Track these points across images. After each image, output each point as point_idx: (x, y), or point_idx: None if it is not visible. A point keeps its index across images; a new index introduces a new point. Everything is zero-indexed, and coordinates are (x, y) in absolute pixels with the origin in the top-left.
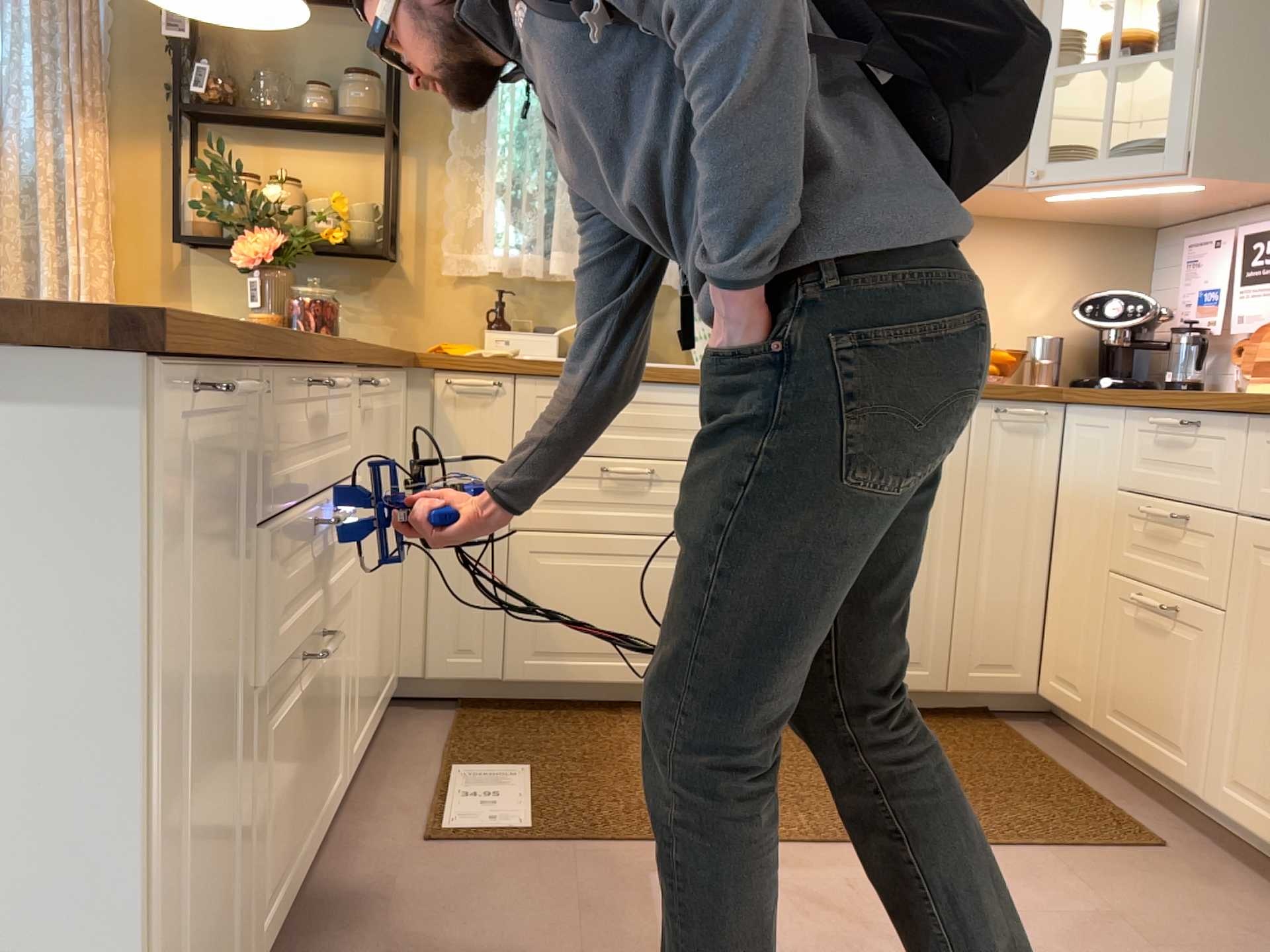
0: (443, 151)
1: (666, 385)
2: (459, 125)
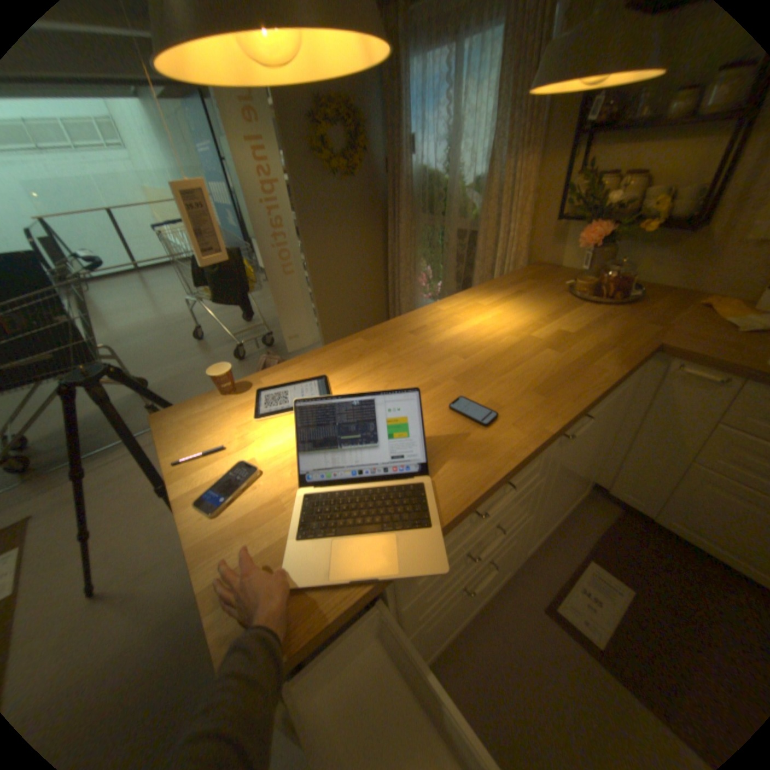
0: None
1: None
2: None
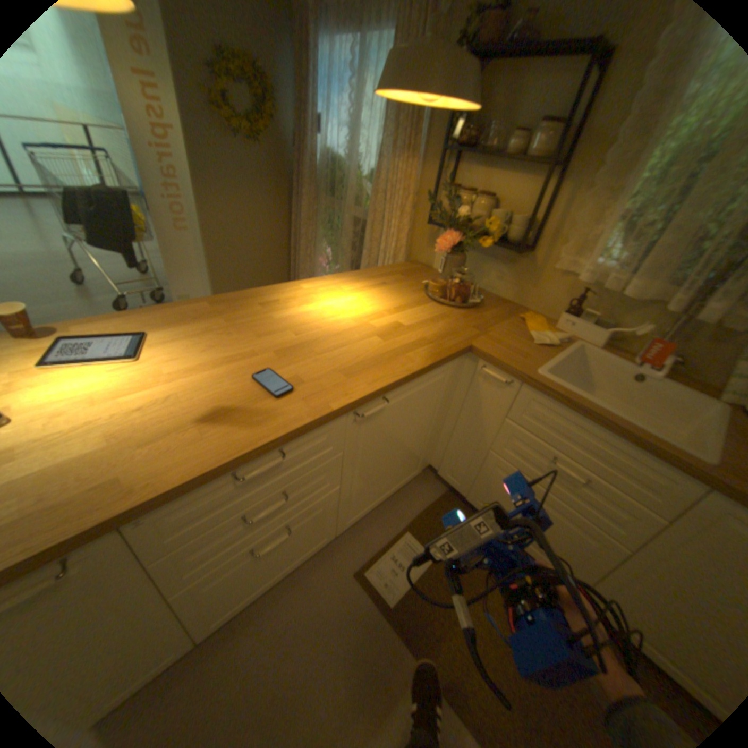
0: (594, 179)
1: (632, 446)
2: (614, 160)
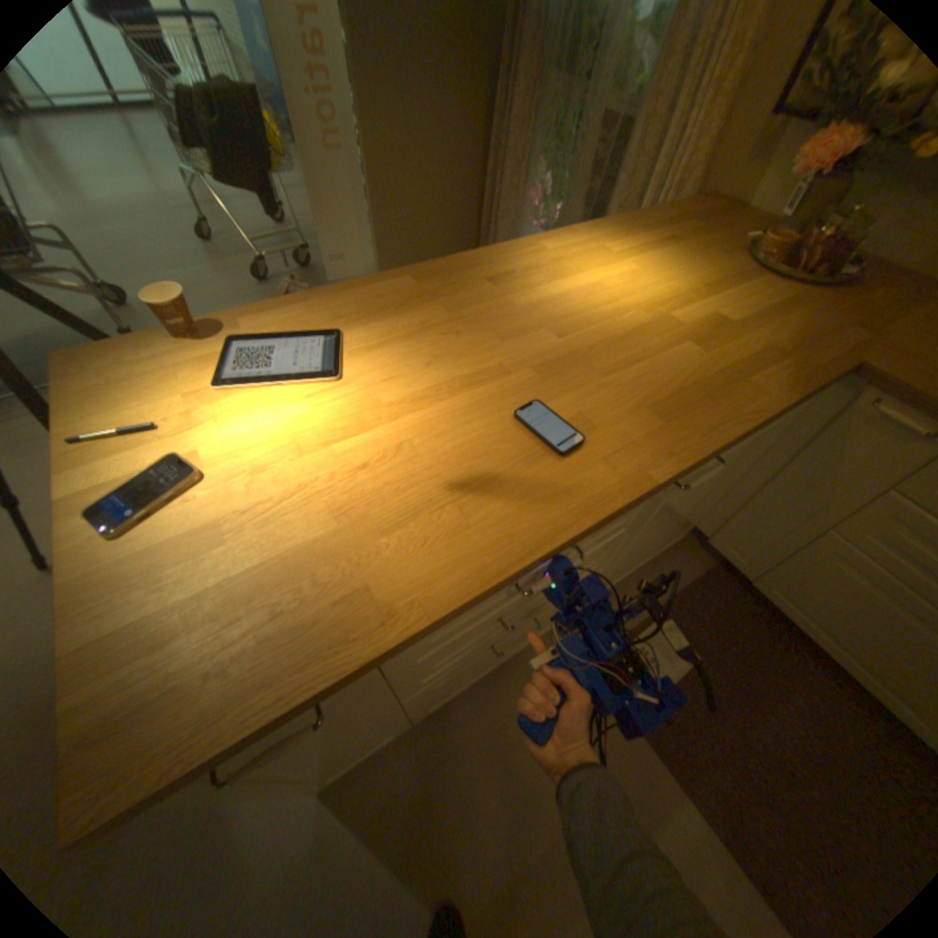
0: None
1: None
2: None
